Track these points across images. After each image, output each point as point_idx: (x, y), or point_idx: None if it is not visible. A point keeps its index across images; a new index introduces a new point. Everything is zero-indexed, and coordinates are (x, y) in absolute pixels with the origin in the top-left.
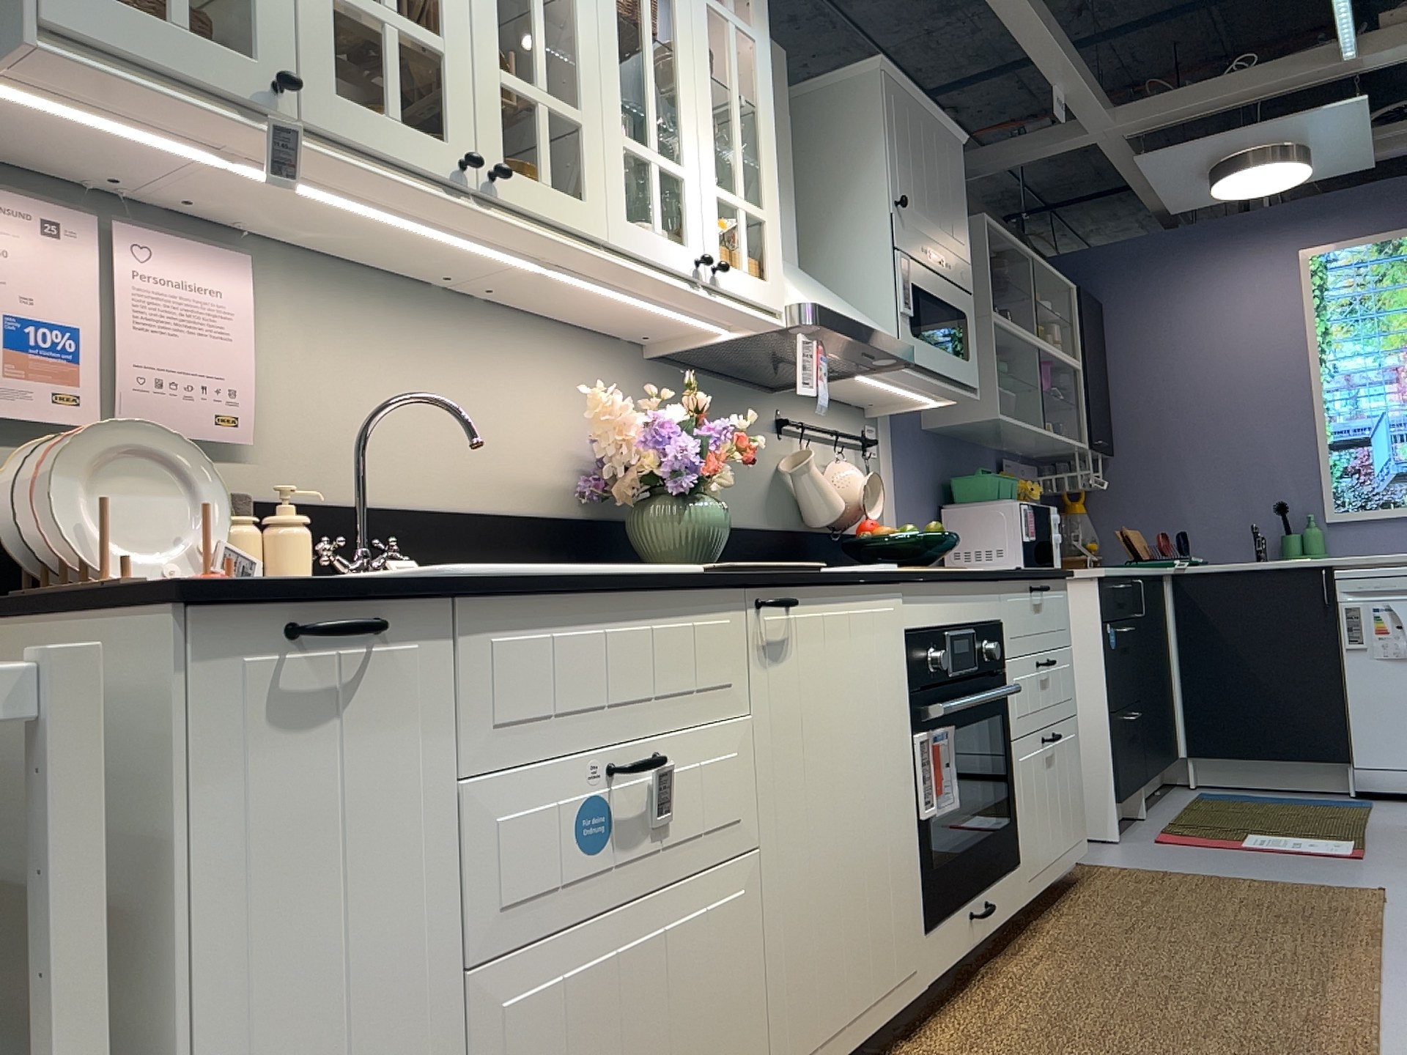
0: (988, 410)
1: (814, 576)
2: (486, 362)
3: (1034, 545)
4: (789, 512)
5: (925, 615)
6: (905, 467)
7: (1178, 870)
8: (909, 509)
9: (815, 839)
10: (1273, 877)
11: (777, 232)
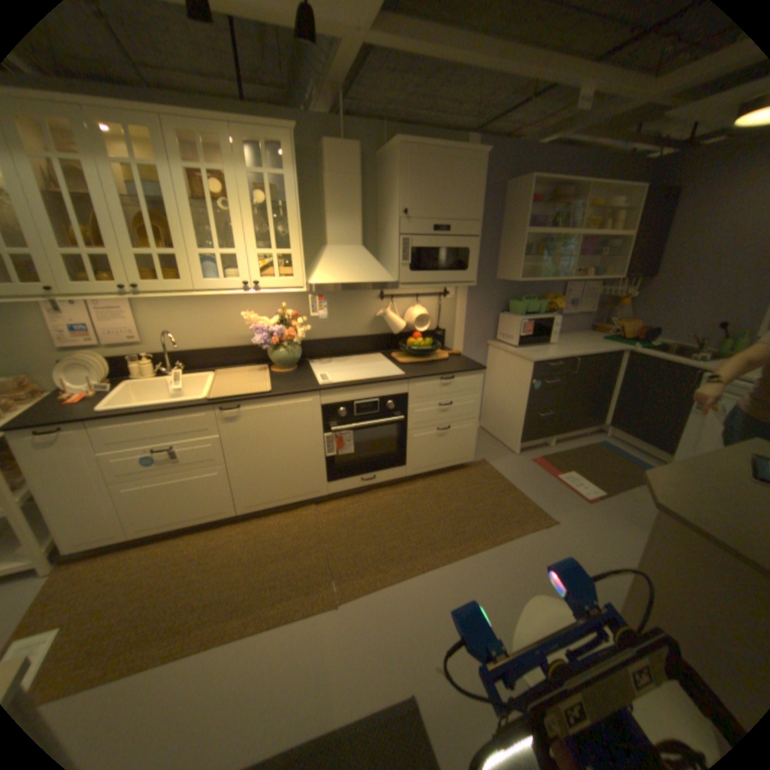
0: (524, 274)
1: (253, 399)
2: (222, 305)
3: (527, 338)
4: (383, 329)
5: (337, 400)
6: (473, 299)
7: (508, 479)
8: (472, 316)
9: (257, 463)
10: (534, 498)
11: (298, 257)
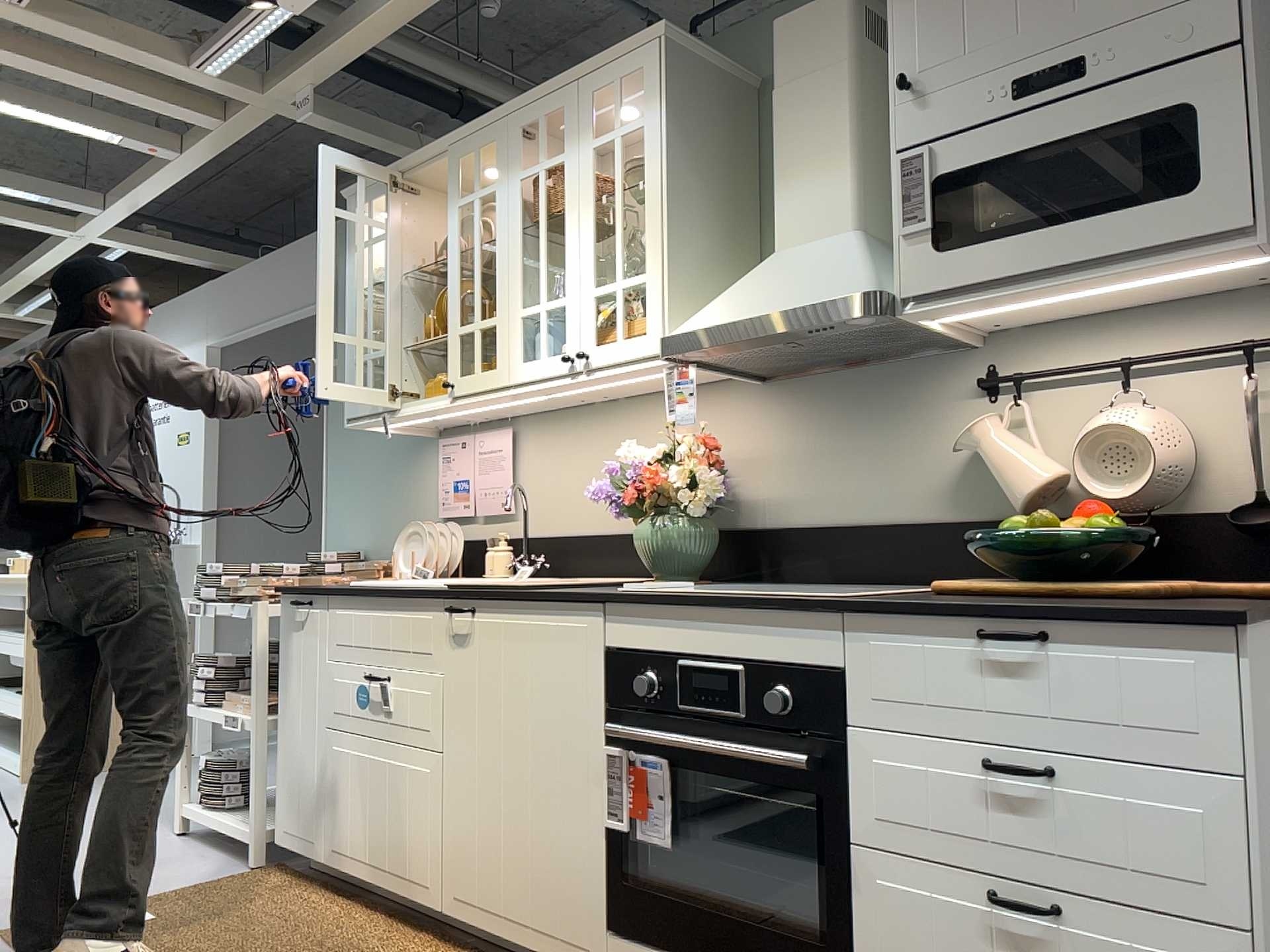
0: None
1: (490, 593)
2: (623, 436)
3: None
4: (1000, 496)
5: (639, 638)
6: None
7: None
8: None
9: (482, 772)
10: None
11: (655, 282)
